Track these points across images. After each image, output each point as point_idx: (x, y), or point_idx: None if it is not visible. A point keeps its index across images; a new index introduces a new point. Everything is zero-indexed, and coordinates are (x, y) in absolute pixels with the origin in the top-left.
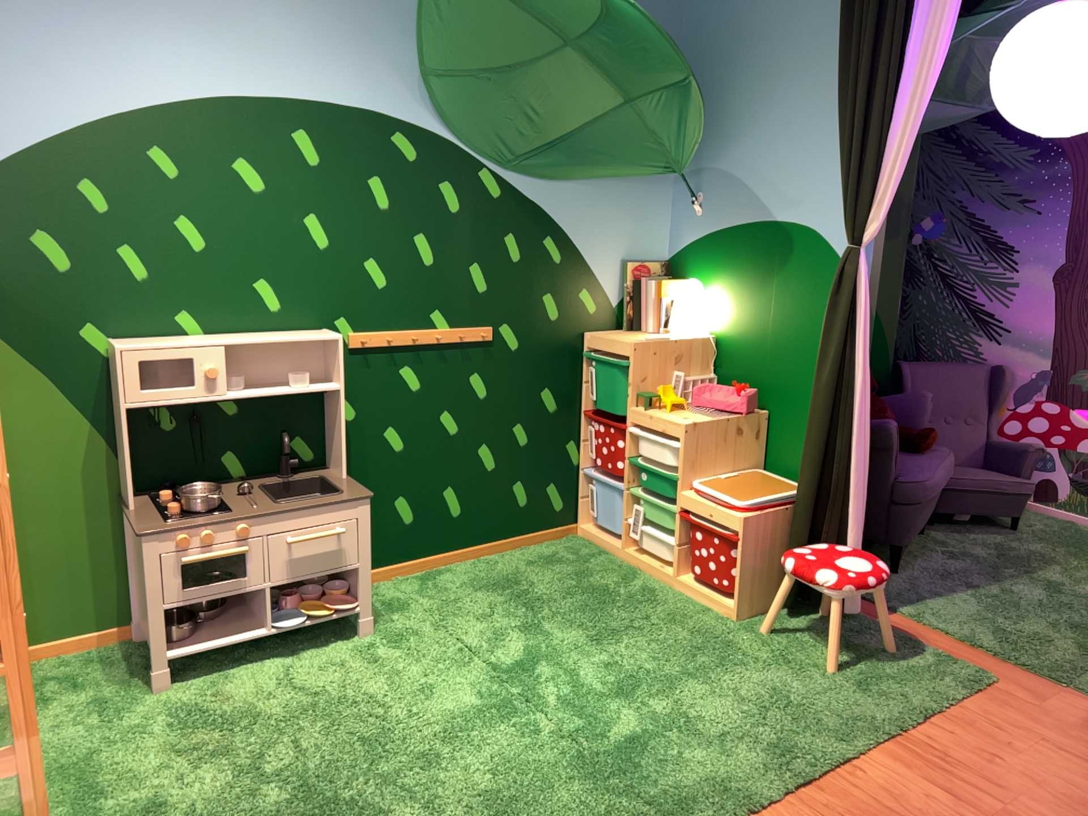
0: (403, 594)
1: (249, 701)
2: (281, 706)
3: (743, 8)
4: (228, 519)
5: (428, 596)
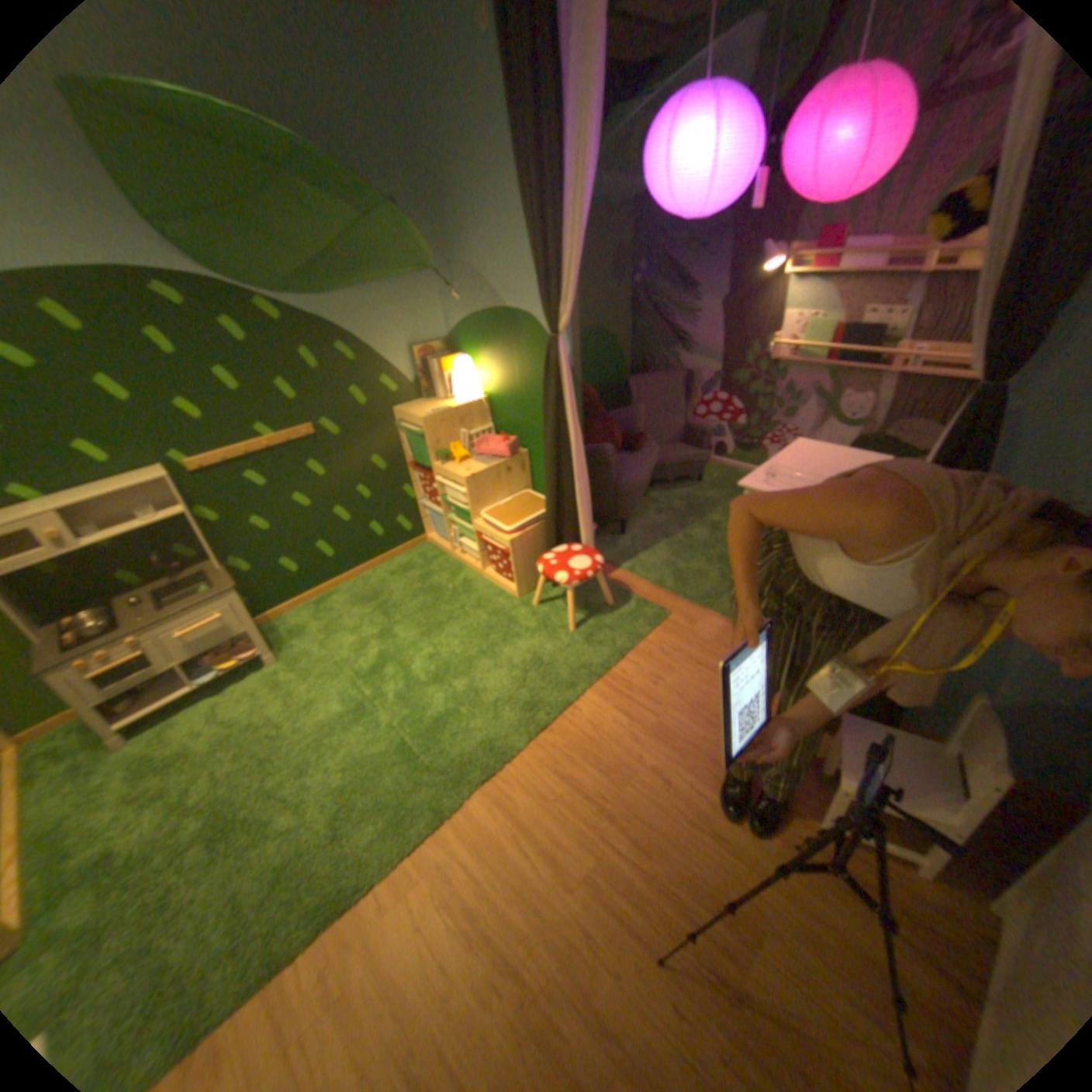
0: (301, 620)
1: (182, 744)
2: (204, 744)
3: (445, 103)
4: (111, 641)
5: (318, 619)
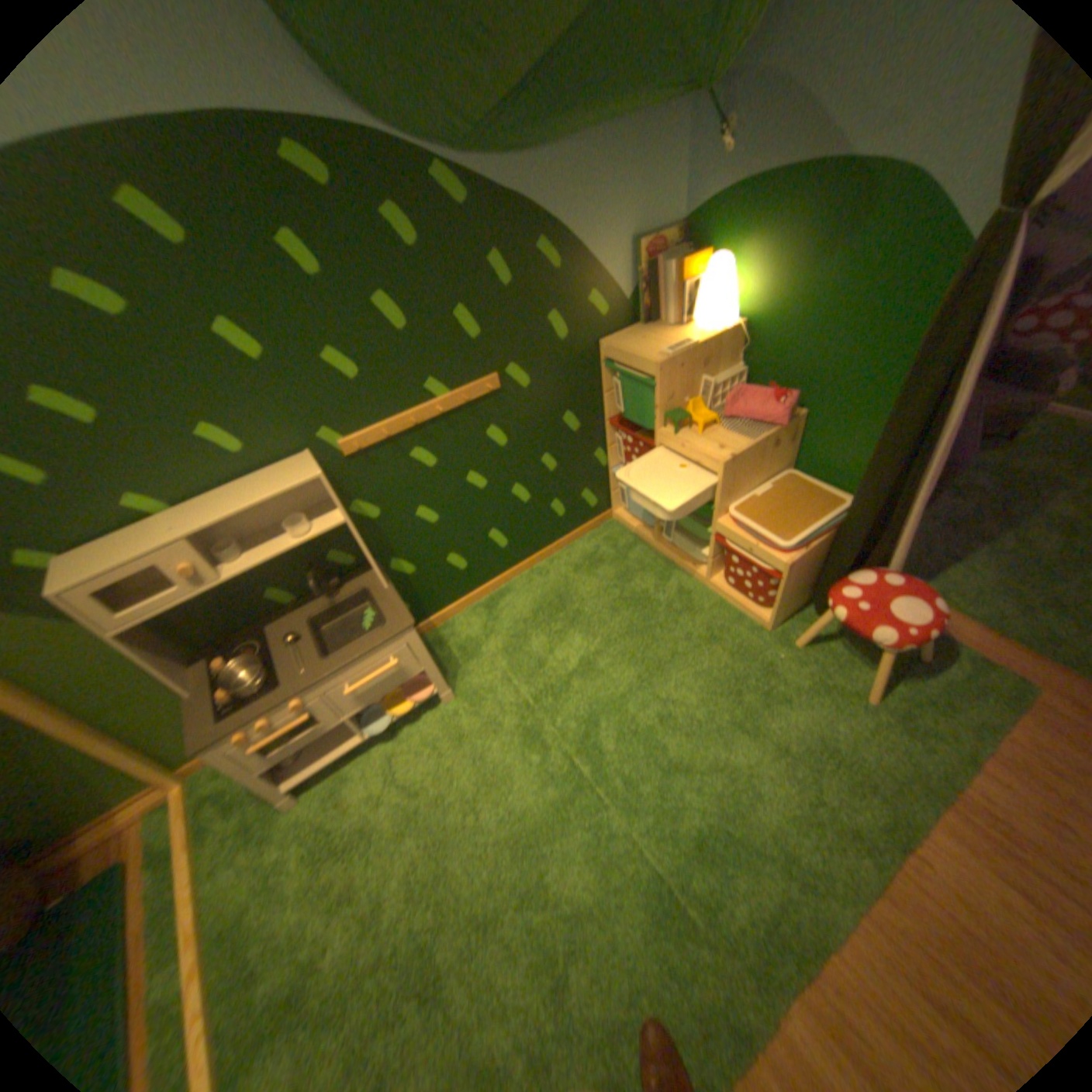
0: (474, 628)
1: (363, 809)
2: (389, 815)
3: None
4: (276, 703)
5: (496, 630)
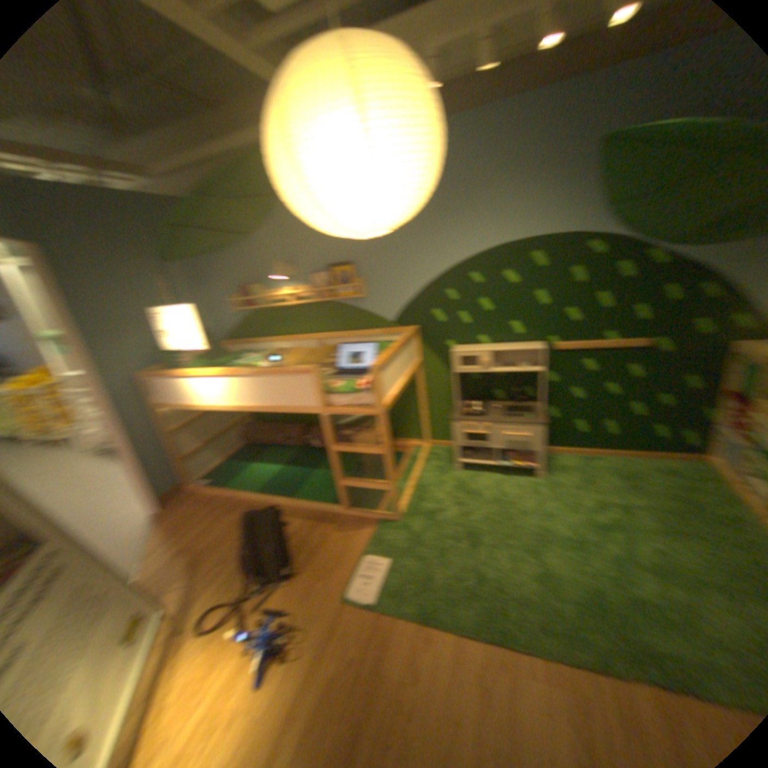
0: (570, 464)
1: (479, 488)
2: (488, 496)
3: None
4: (479, 420)
5: (581, 470)
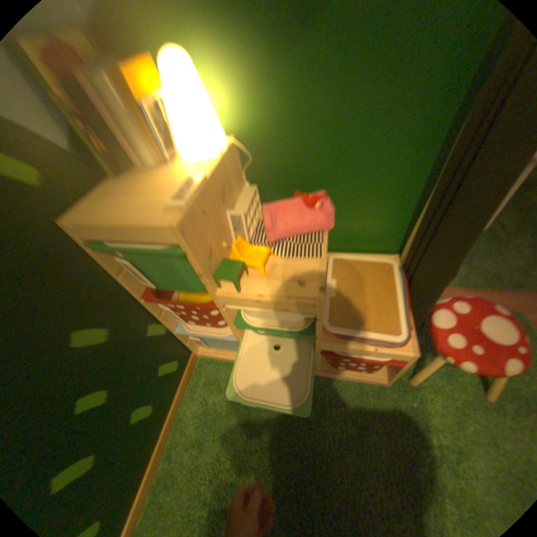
0: None
1: None
2: None
3: None
4: None
5: None
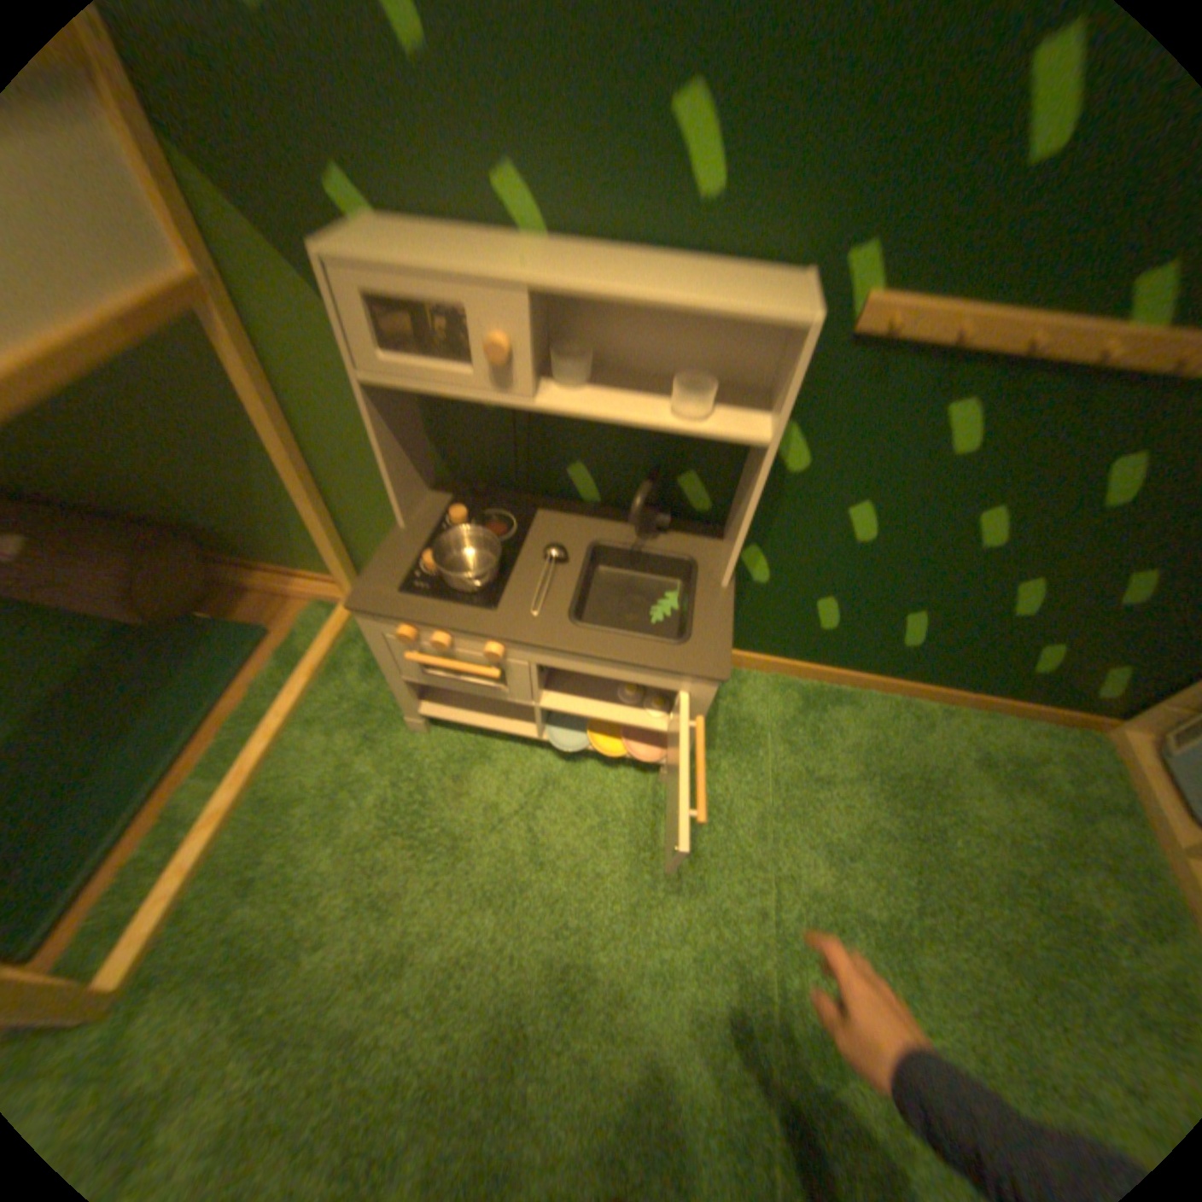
0: (767, 714)
1: (476, 819)
2: (496, 860)
3: None
4: (474, 633)
5: (796, 745)
